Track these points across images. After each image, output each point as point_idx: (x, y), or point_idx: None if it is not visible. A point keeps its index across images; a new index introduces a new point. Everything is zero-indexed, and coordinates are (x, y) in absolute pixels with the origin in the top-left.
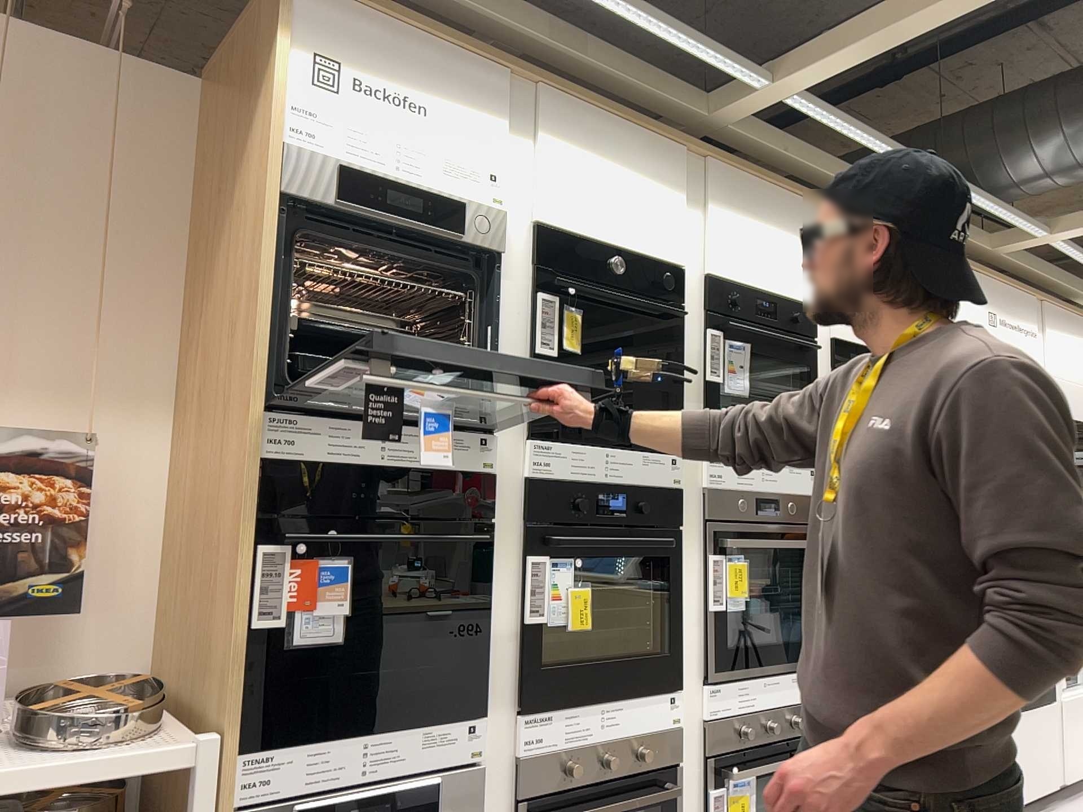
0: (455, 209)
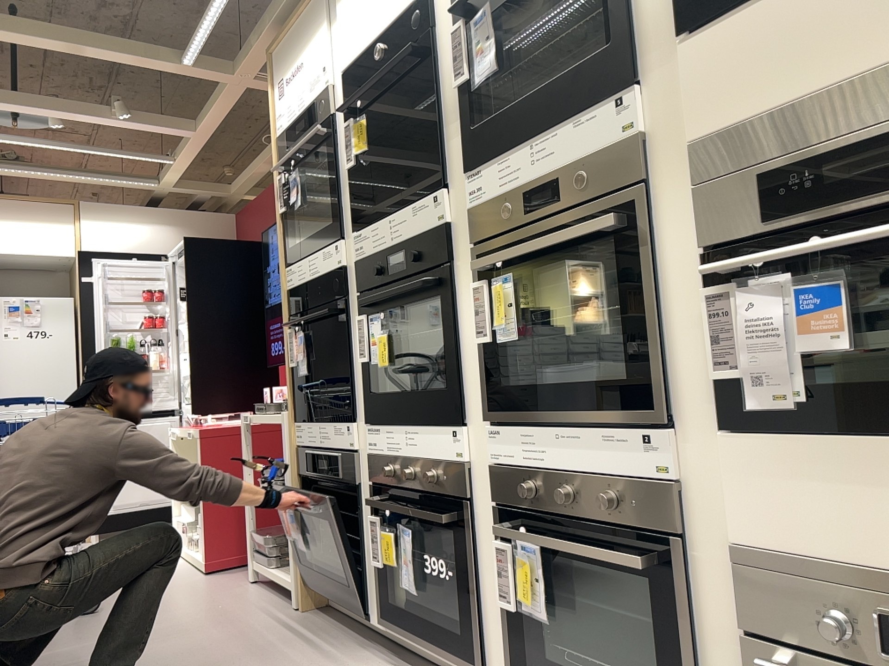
0: (310, 106)
